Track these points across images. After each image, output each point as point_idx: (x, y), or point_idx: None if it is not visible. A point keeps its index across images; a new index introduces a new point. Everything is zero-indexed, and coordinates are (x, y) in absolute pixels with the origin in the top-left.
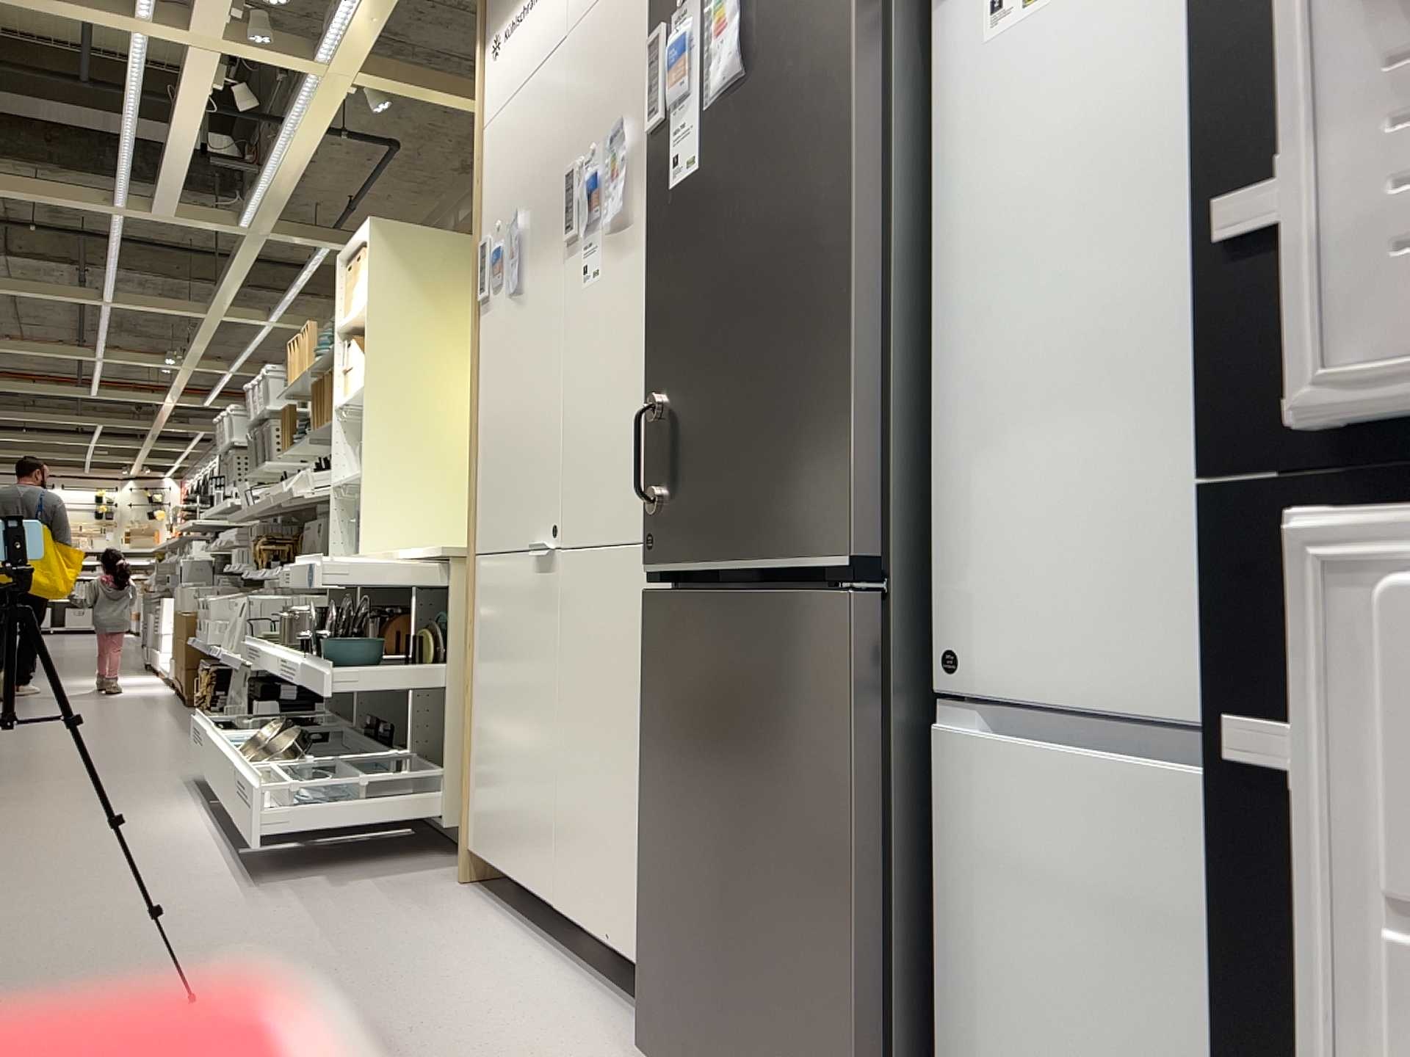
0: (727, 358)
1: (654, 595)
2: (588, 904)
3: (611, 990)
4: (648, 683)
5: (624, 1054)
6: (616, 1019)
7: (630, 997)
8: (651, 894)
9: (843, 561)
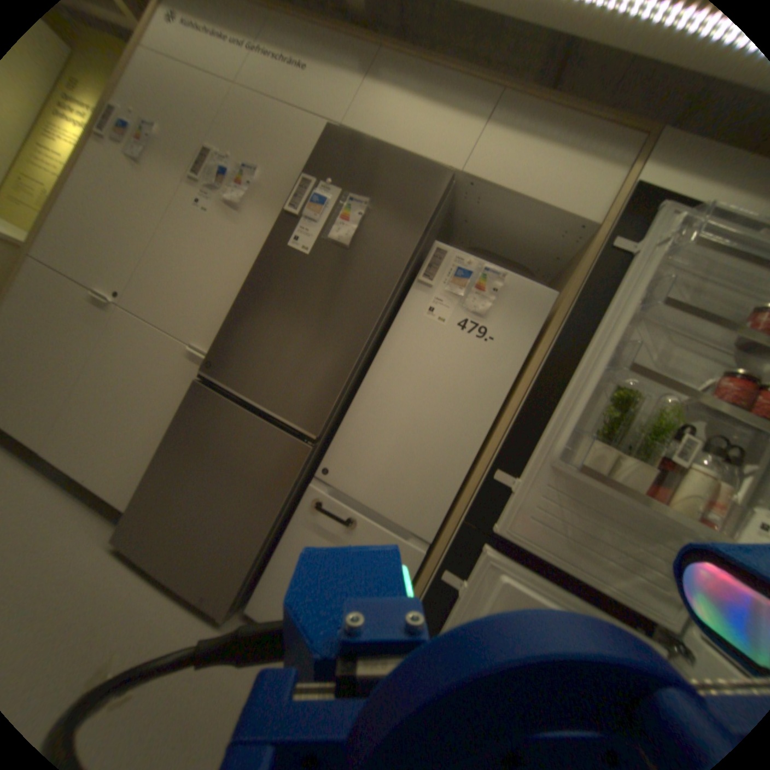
0: (290, 335)
1: (201, 385)
2: (74, 464)
3: (75, 501)
4: (184, 416)
5: (95, 539)
6: (84, 520)
7: (87, 505)
8: (146, 490)
9: (311, 434)
